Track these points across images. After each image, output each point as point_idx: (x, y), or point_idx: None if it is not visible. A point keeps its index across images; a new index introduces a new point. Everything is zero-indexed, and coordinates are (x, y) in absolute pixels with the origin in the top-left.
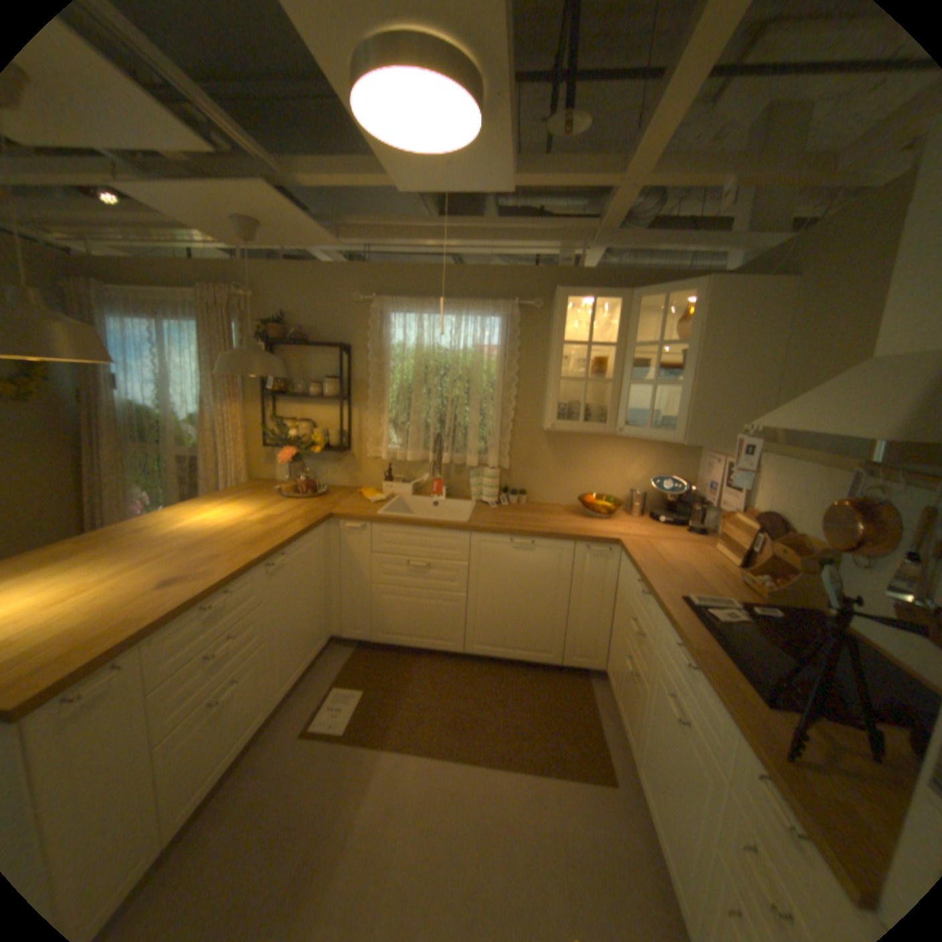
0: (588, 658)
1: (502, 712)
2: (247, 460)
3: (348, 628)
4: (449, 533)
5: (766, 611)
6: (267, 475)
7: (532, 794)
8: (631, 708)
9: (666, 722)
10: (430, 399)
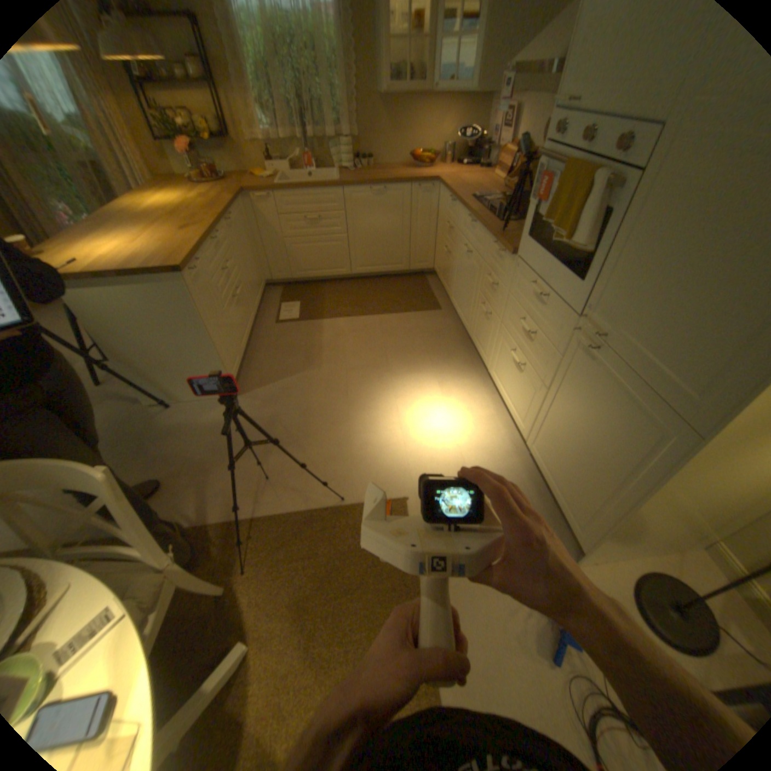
0: (422, 262)
1: (379, 296)
2: (141, 158)
3: (275, 272)
4: (328, 190)
5: (509, 194)
6: (164, 170)
7: (401, 318)
8: (446, 273)
9: (461, 262)
10: (283, 73)
